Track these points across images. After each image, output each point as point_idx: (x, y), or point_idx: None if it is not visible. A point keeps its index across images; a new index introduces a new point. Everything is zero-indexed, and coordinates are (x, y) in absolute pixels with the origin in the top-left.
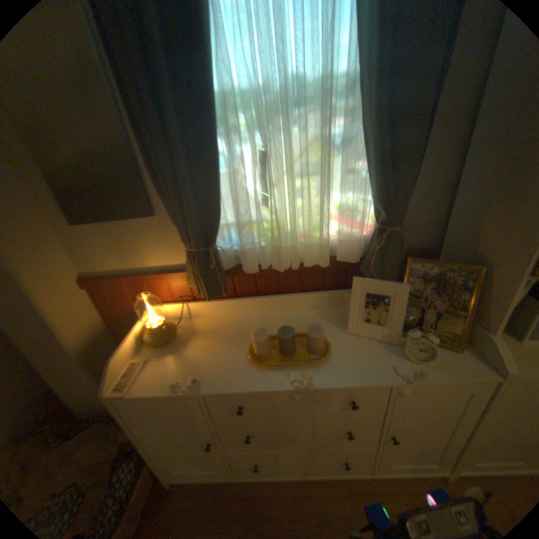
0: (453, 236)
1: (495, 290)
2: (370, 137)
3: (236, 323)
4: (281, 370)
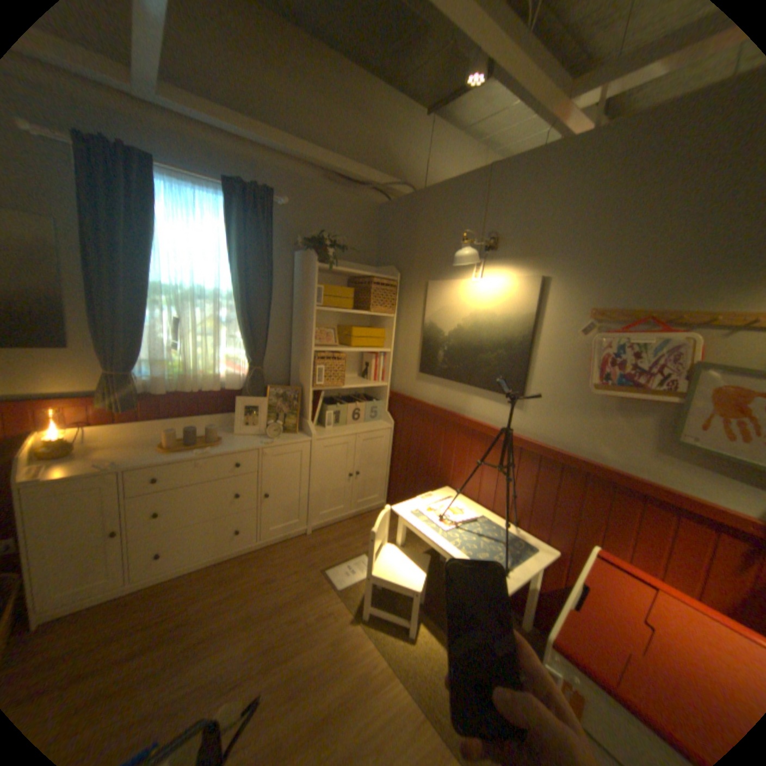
0: (292, 378)
1: (305, 399)
2: (240, 322)
3: (137, 442)
4: (186, 453)
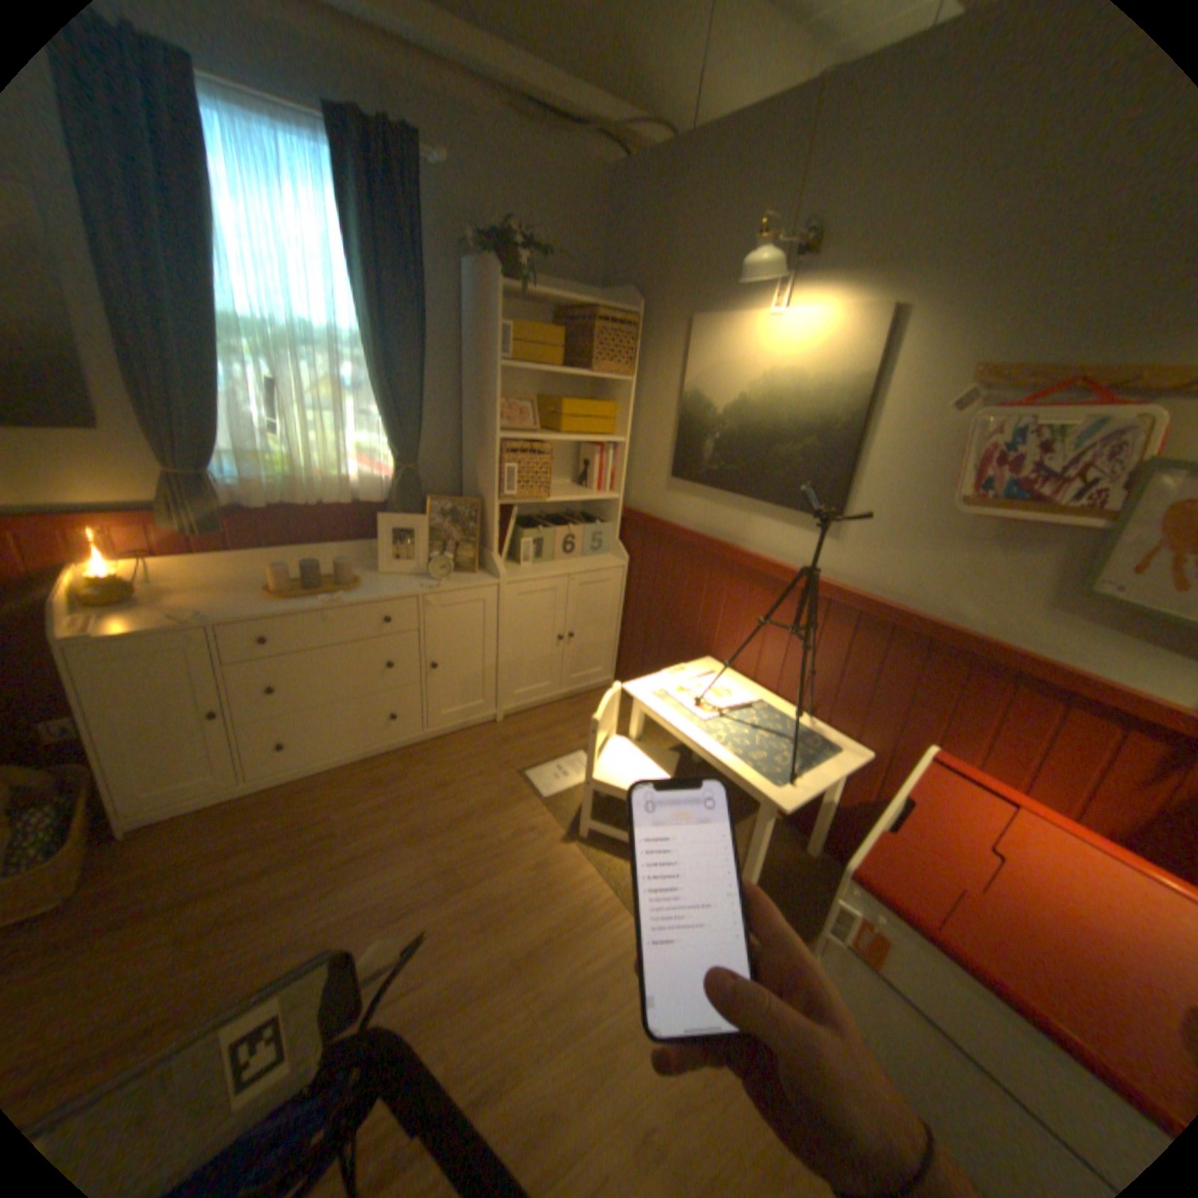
0: (465, 485)
1: (487, 519)
2: (374, 388)
3: (231, 582)
4: (306, 600)
